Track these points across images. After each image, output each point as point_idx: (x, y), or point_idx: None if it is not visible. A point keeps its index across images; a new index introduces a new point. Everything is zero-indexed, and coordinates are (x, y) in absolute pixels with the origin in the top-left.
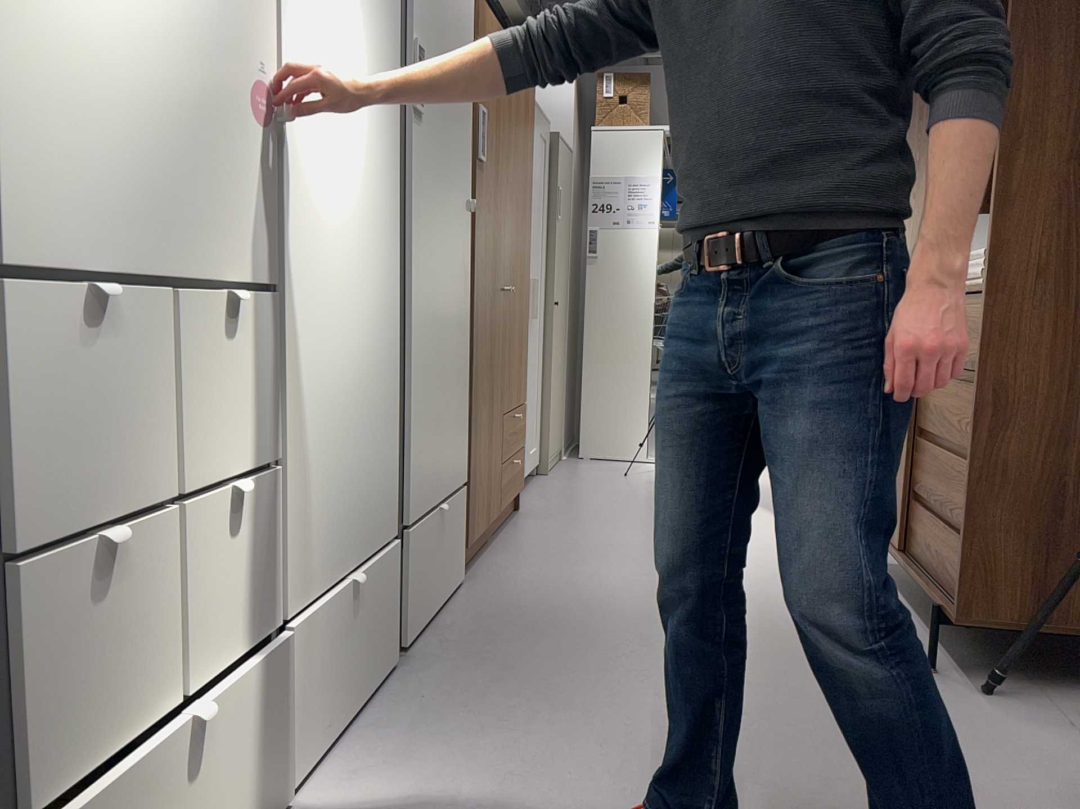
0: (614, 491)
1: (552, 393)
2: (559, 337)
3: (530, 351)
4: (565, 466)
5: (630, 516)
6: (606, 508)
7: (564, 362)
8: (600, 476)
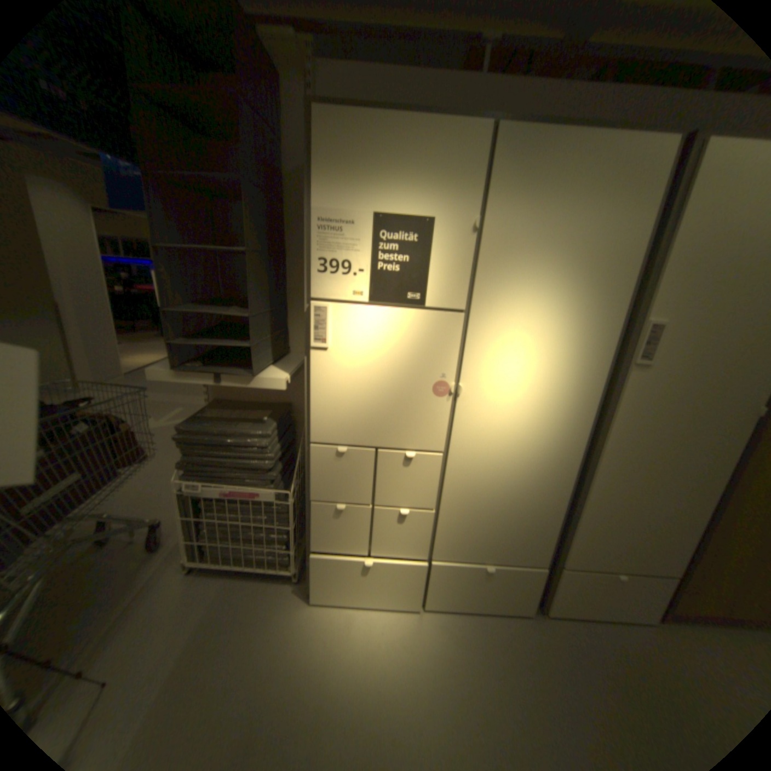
0: None
1: None
2: None
3: None
4: None
5: None
6: None
7: None
8: None
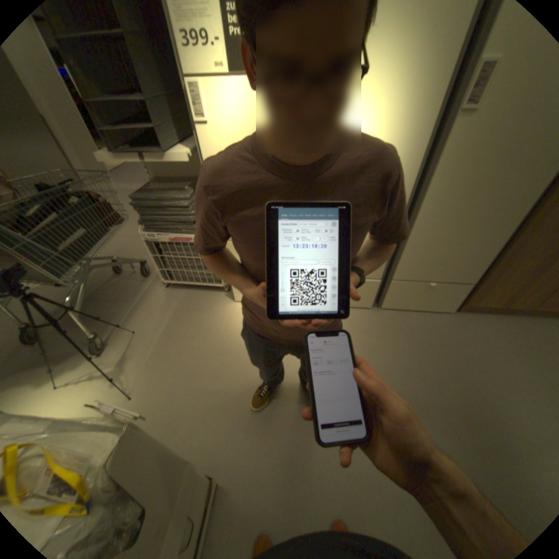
0: None
1: None
2: None
3: None
4: None
5: None
6: None
7: None
8: None
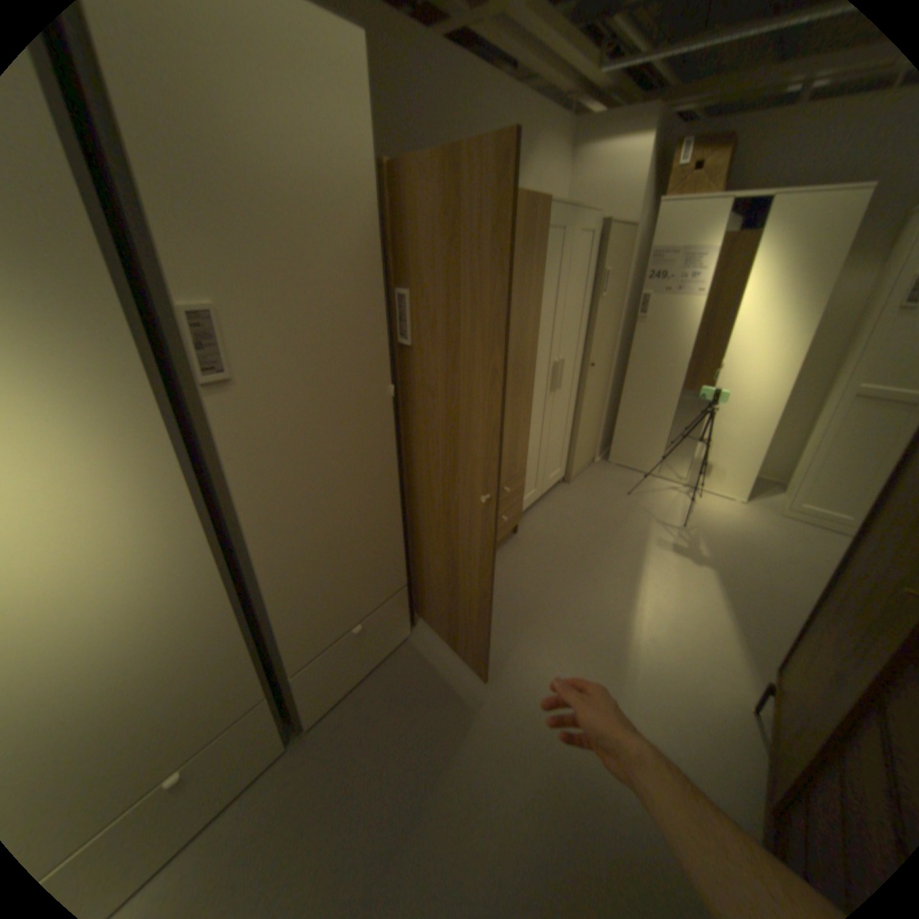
0: (605, 517)
1: (580, 431)
2: (597, 387)
3: (552, 415)
4: (591, 471)
5: (594, 560)
6: (583, 544)
7: (603, 400)
8: (609, 491)
